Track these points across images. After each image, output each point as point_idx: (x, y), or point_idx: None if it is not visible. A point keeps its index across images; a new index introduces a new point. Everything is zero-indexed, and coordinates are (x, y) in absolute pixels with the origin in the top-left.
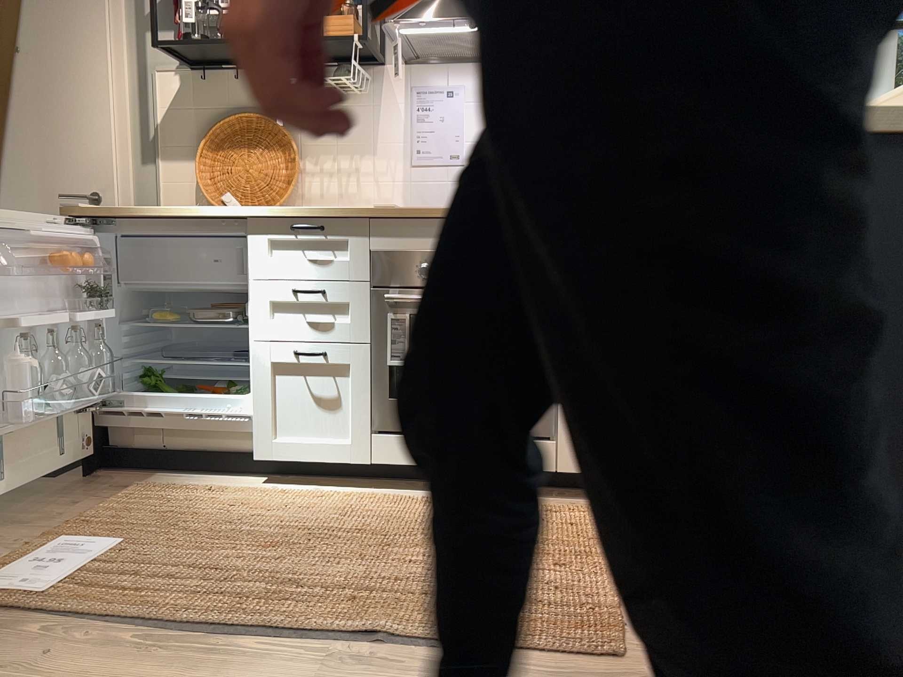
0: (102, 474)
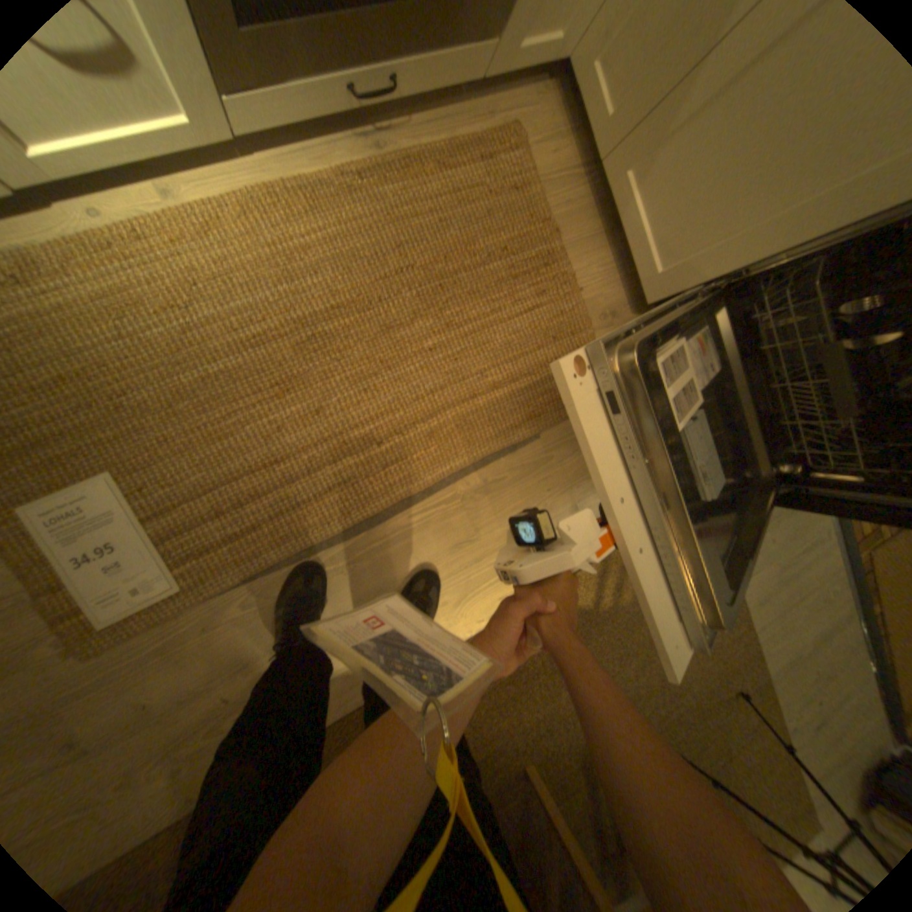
0: None
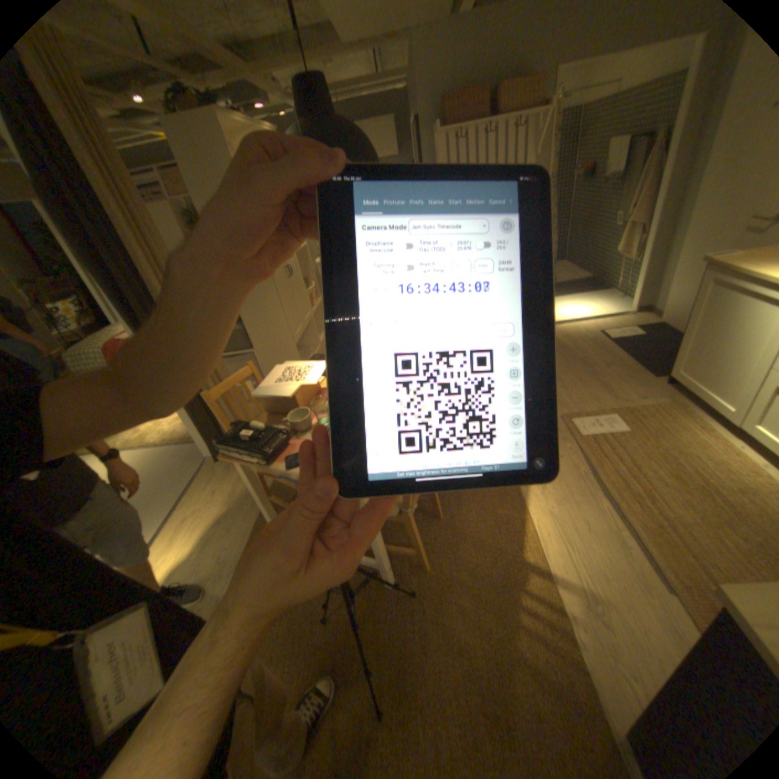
0: (675, 385)
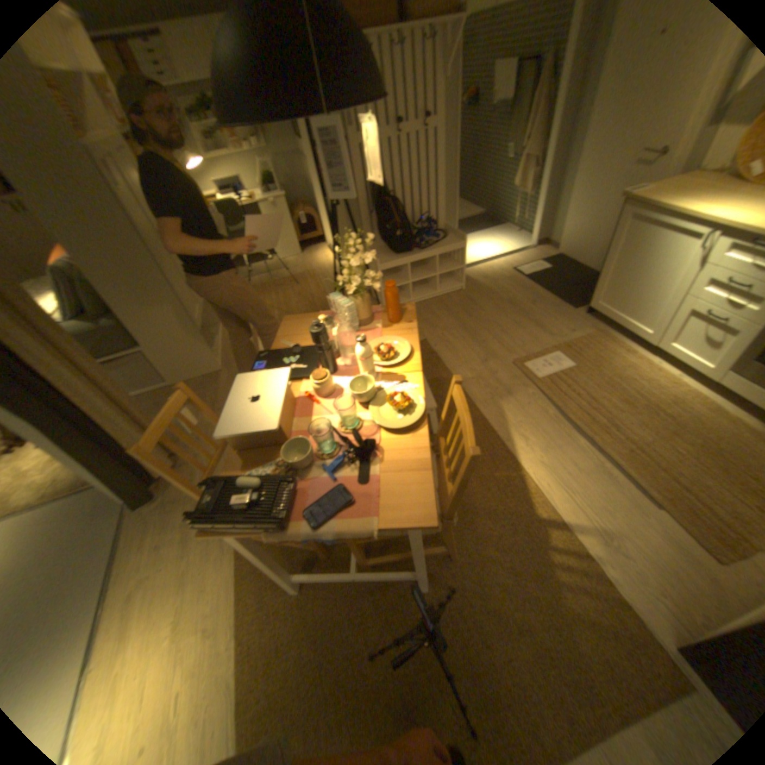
0: (593, 314)
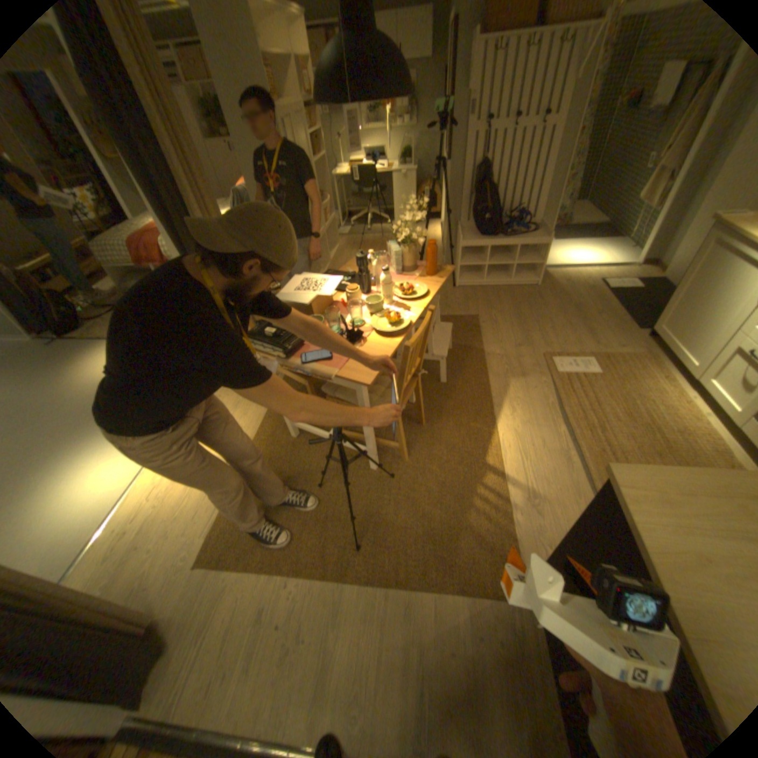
0: (655, 338)
